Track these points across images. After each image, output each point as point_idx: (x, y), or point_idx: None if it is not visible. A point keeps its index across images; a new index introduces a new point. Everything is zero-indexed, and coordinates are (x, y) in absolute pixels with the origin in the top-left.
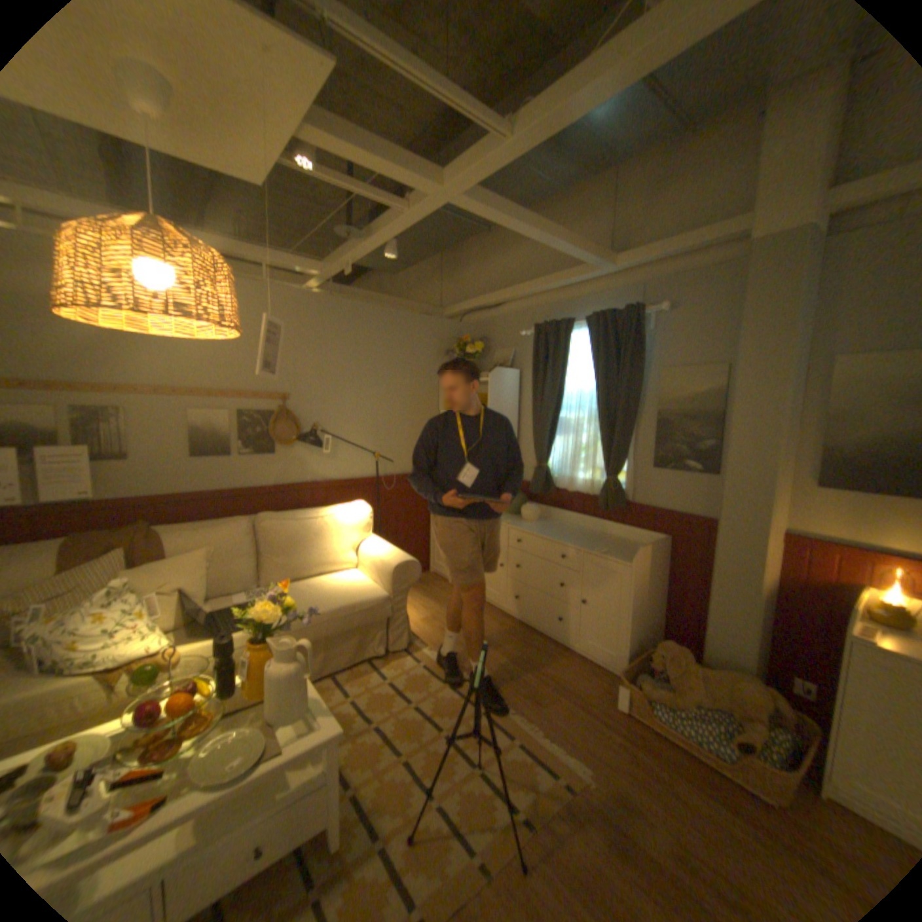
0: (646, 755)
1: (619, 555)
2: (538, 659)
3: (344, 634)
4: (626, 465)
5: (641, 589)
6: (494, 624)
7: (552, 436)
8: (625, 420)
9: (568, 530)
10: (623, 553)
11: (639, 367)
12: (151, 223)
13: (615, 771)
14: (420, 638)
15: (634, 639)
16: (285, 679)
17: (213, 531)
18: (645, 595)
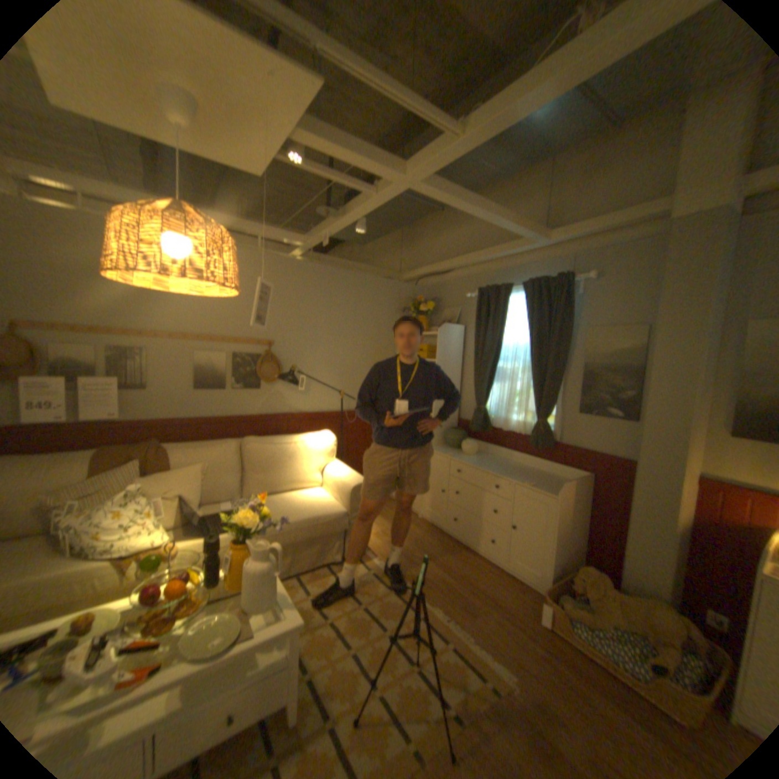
0: (566, 667)
1: (546, 487)
2: (472, 574)
3: (309, 541)
4: (555, 410)
5: (566, 519)
6: (435, 541)
7: (490, 382)
8: (555, 371)
9: (502, 464)
10: (550, 486)
11: (568, 326)
12: (177, 205)
13: (537, 680)
14: (372, 549)
15: (558, 563)
16: (259, 574)
17: (208, 449)
18: (569, 524)
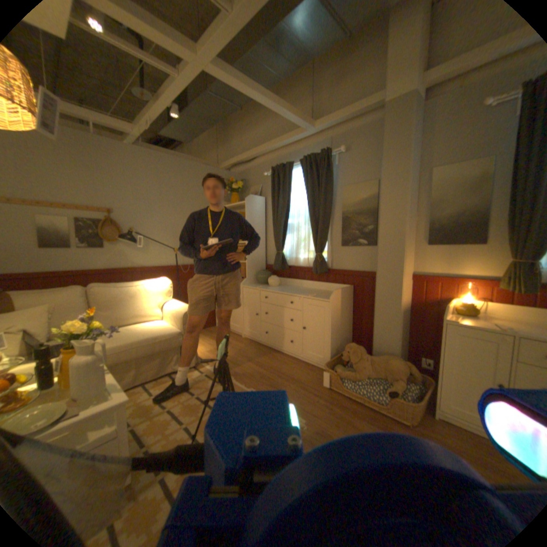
0: (338, 408)
1: (323, 296)
2: (278, 365)
3: (149, 356)
4: (327, 247)
5: (336, 315)
6: (253, 349)
7: (285, 234)
8: (324, 218)
9: (296, 289)
10: (325, 296)
11: (331, 186)
12: None
13: (319, 419)
14: (205, 360)
15: (333, 346)
16: (83, 364)
17: (54, 293)
18: (338, 319)
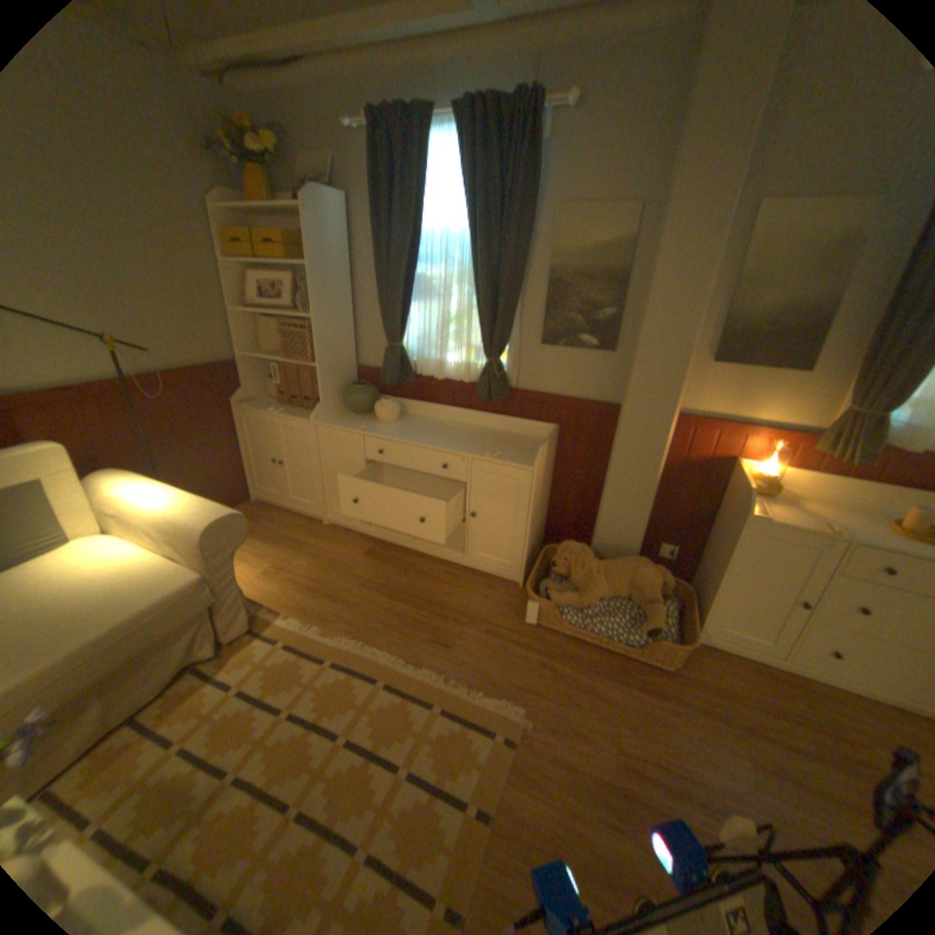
0: (562, 663)
1: (512, 456)
2: (425, 586)
3: (133, 657)
4: (509, 343)
5: (538, 491)
6: (360, 554)
7: (408, 303)
8: (513, 281)
9: (441, 429)
10: (515, 453)
11: (533, 200)
12: None
13: (542, 696)
14: (265, 603)
15: (529, 543)
16: None
17: None
18: (539, 495)
